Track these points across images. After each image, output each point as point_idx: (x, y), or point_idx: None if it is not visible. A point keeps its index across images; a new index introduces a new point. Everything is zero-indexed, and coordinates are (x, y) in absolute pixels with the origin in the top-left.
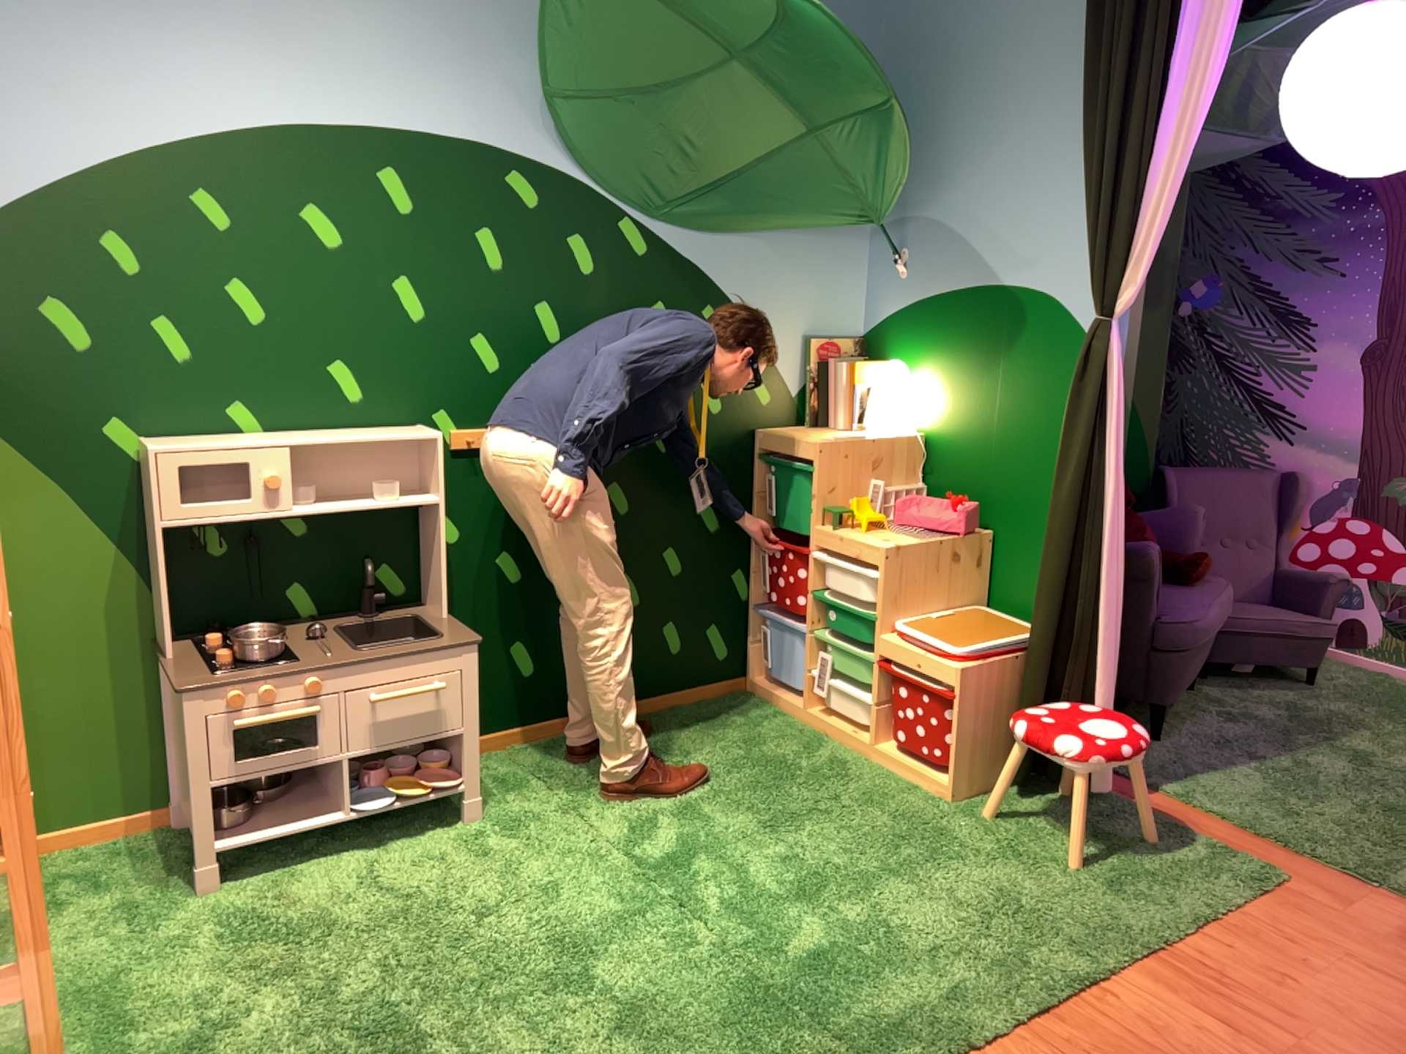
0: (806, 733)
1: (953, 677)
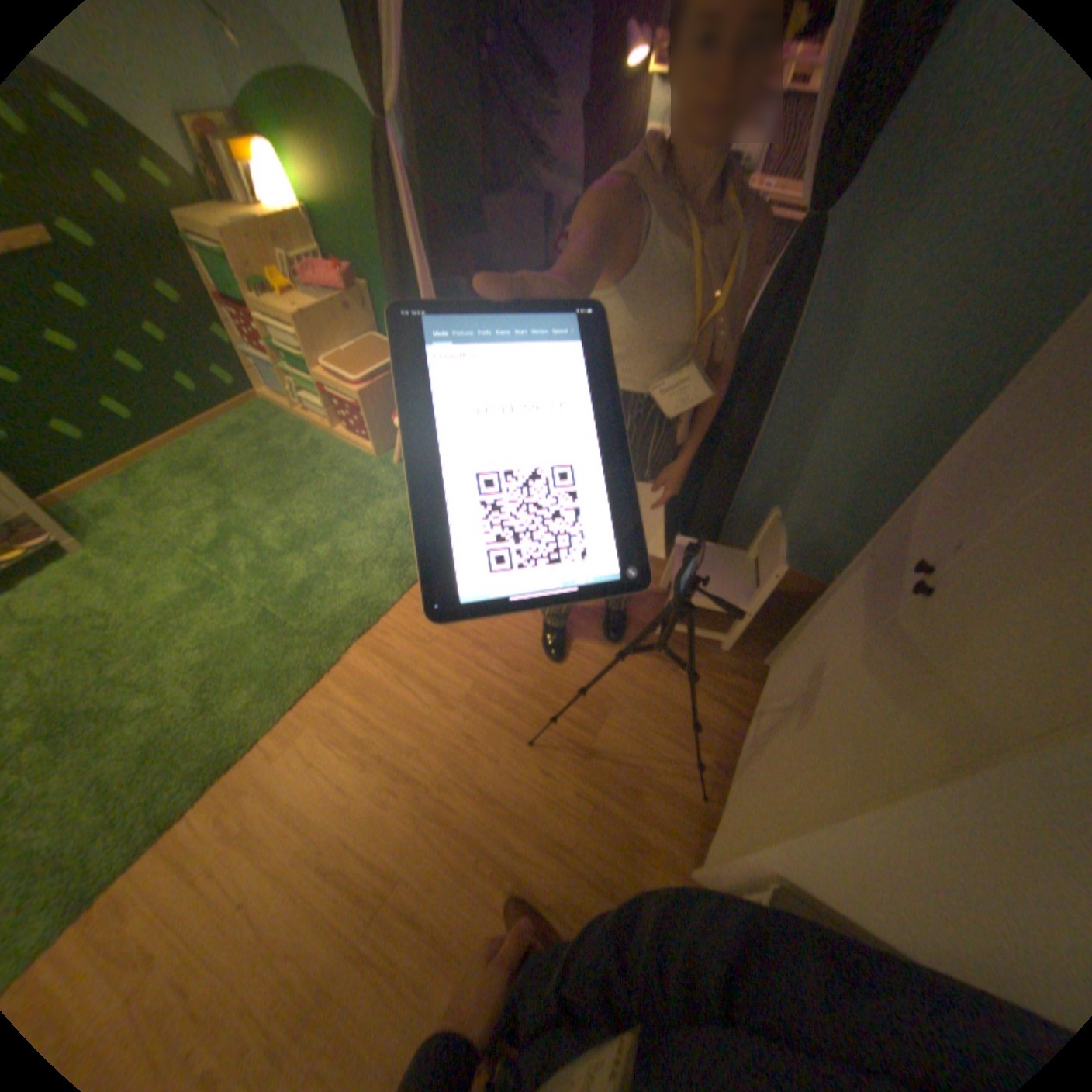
0: (294, 426)
1: (354, 398)
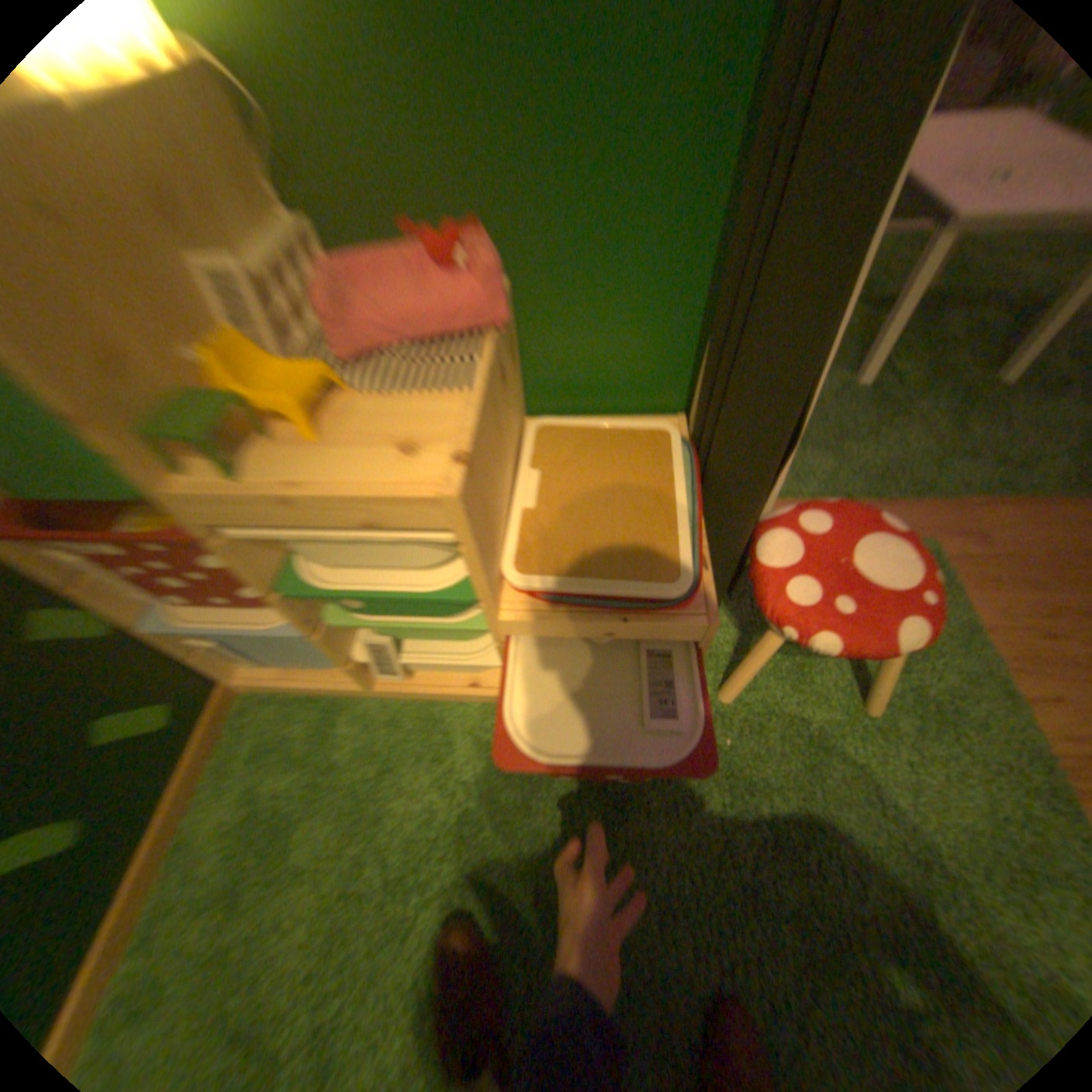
0: (401, 719)
1: (698, 632)
